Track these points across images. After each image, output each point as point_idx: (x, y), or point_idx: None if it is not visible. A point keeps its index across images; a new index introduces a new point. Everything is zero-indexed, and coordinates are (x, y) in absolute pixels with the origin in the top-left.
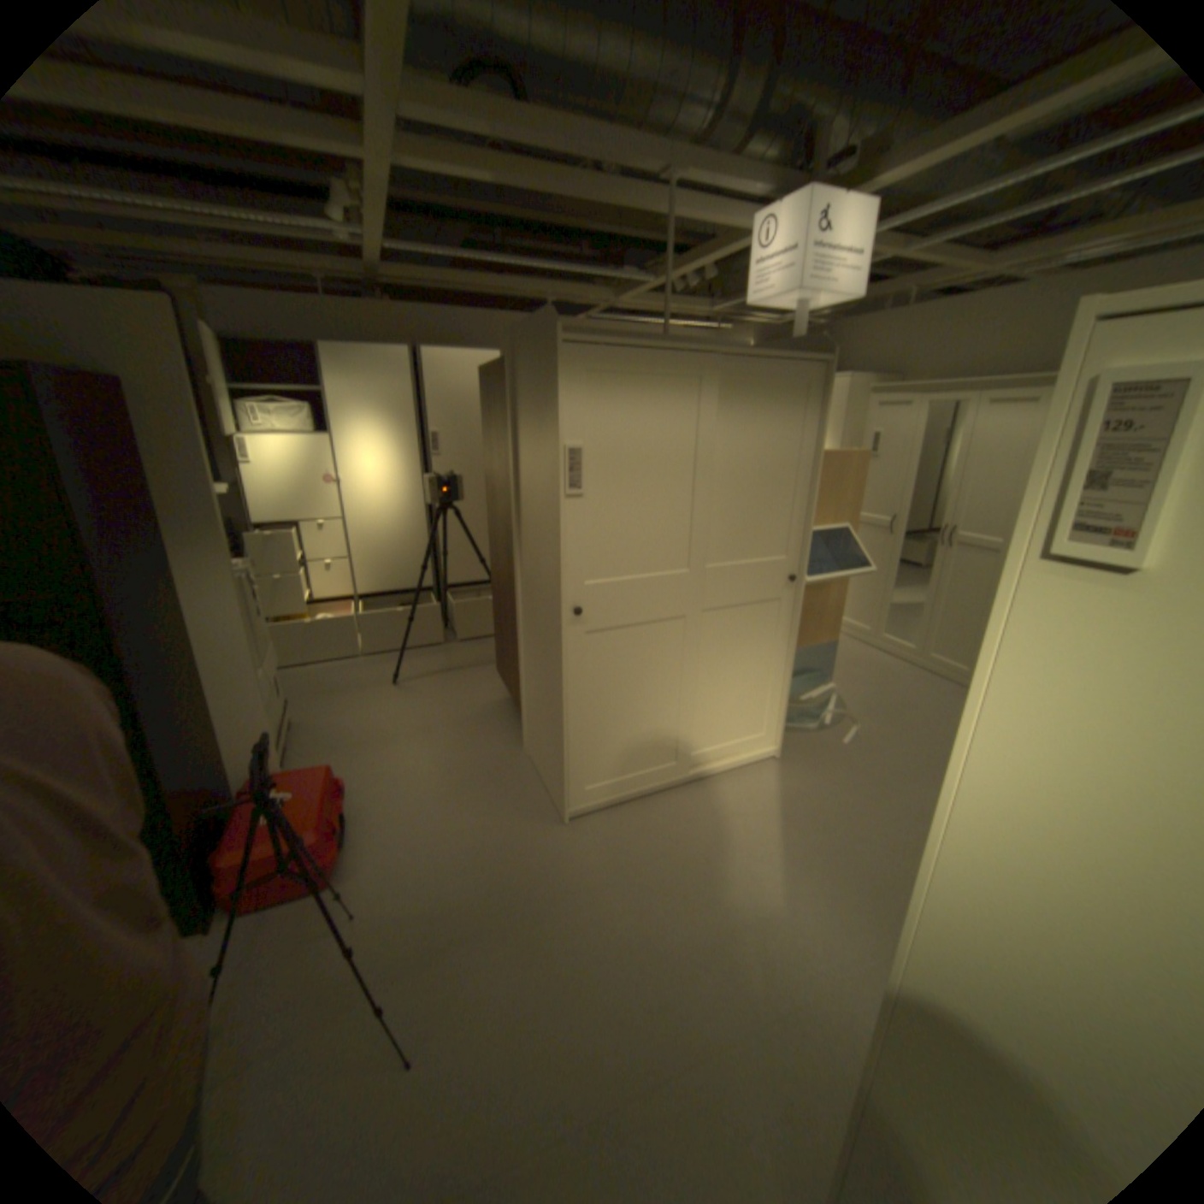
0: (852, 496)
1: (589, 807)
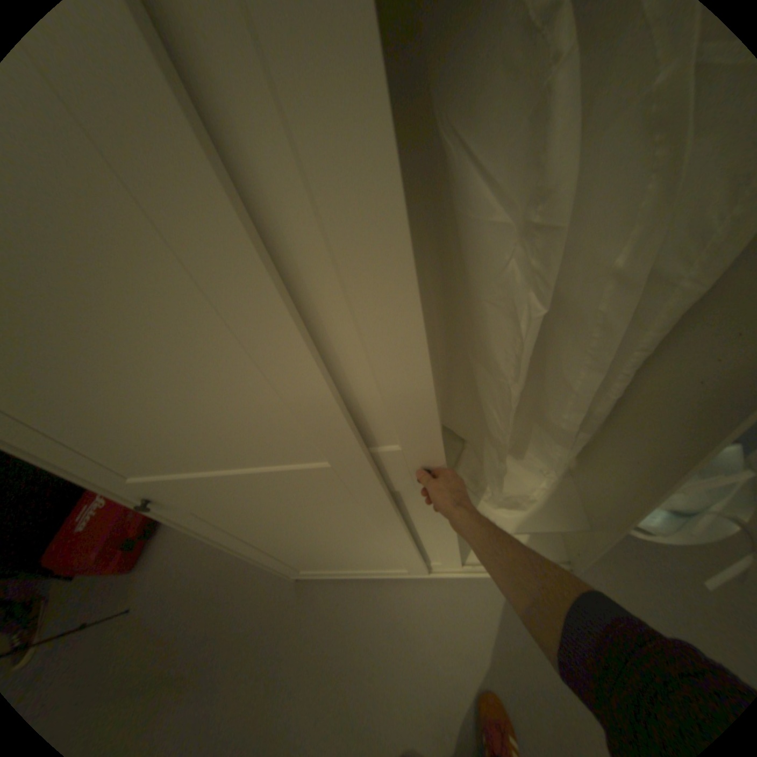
0: None
1: (311, 579)
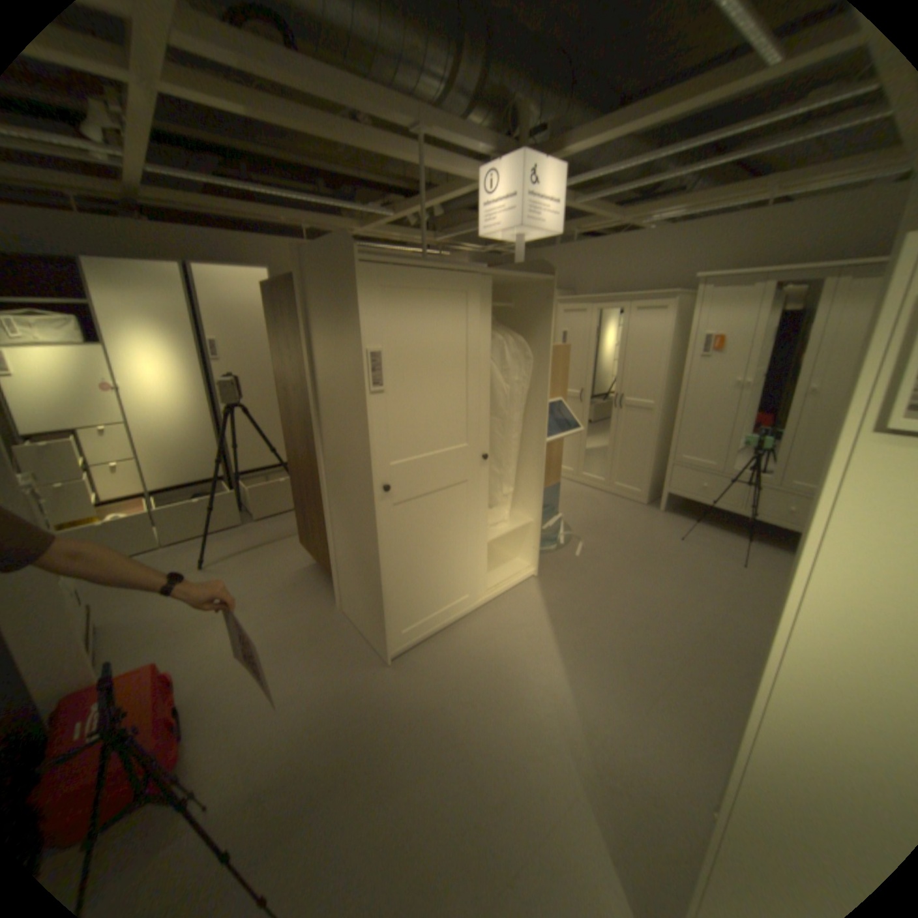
0: (562, 378)
1: (406, 647)
